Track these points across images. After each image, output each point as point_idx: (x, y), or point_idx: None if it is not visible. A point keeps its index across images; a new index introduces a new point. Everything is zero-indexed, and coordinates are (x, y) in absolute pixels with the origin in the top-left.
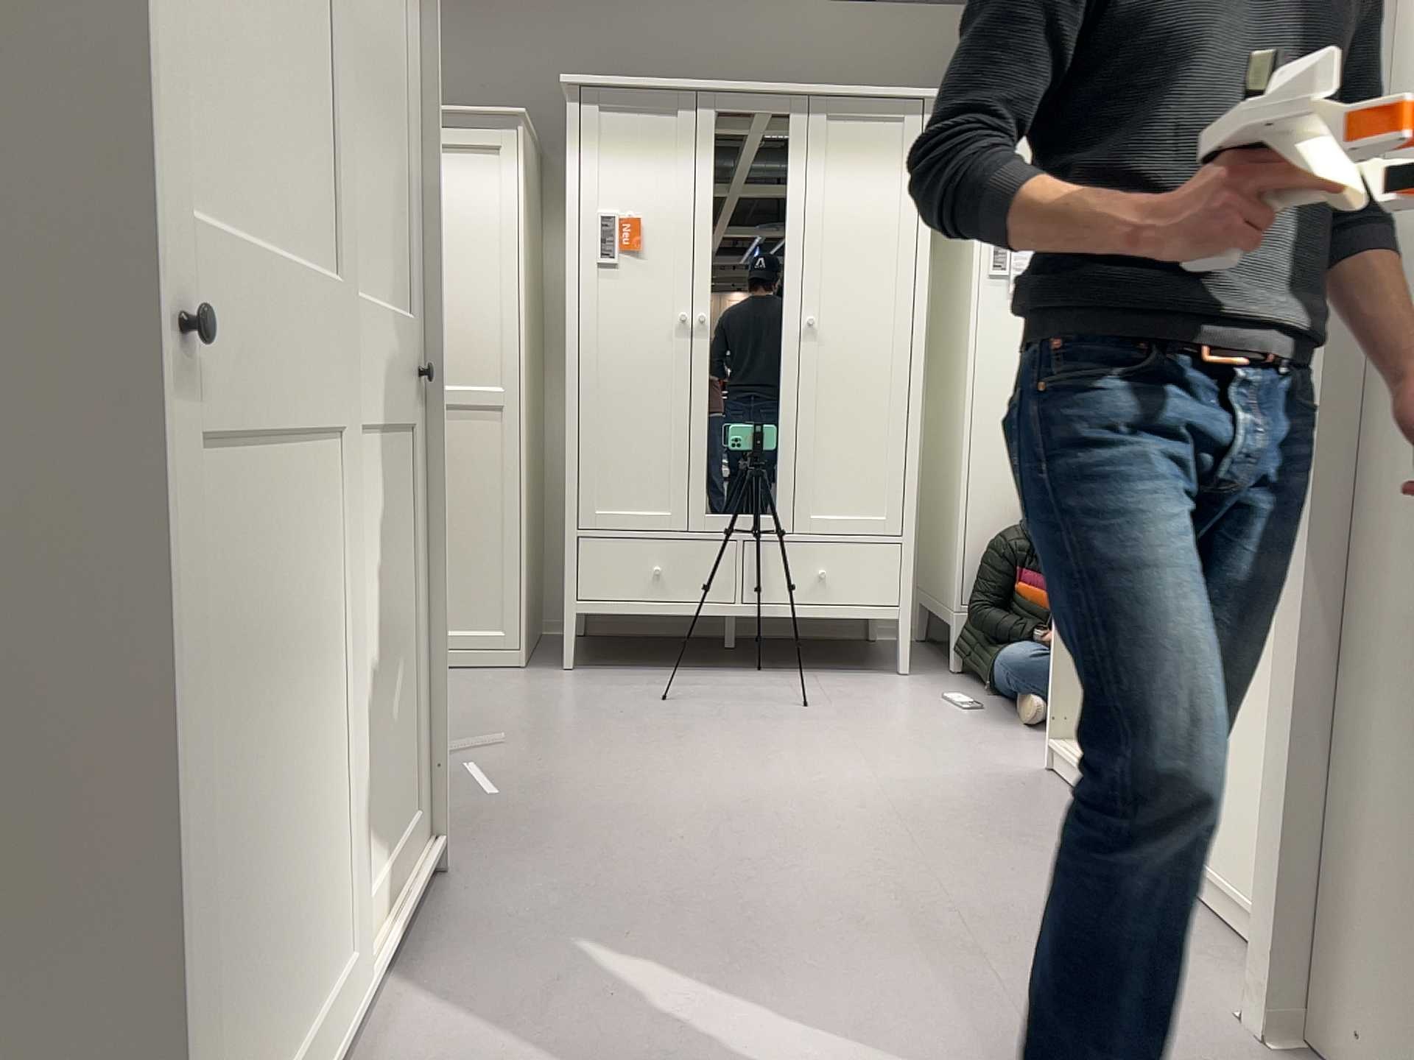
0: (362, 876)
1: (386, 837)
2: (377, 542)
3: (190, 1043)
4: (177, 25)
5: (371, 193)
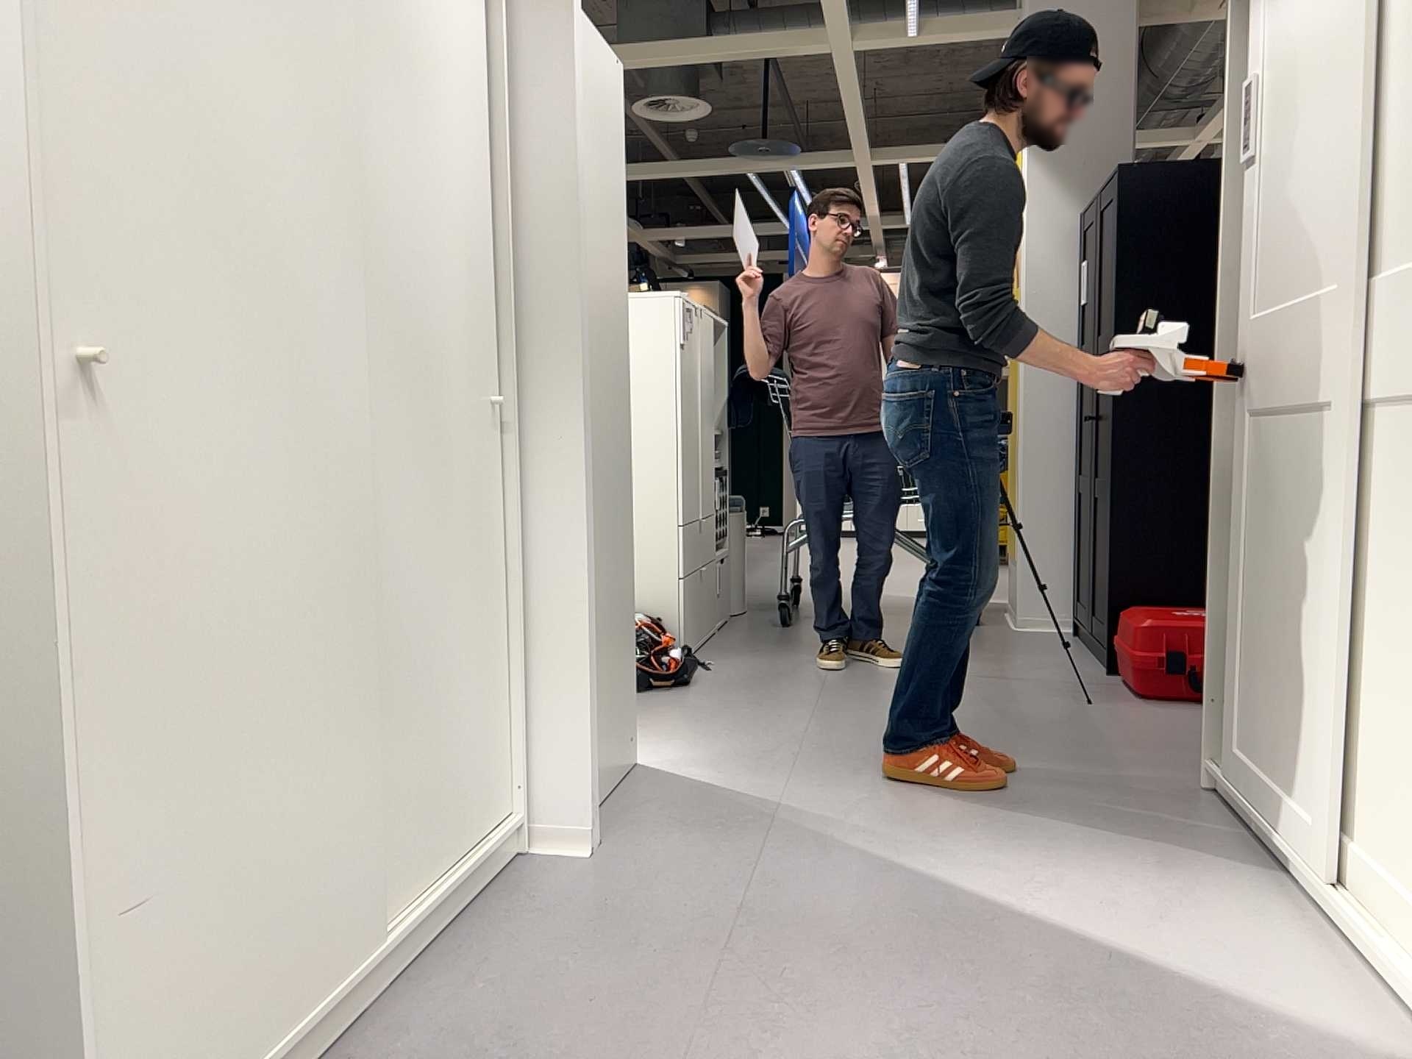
0: (1343, 811)
1: (1380, 842)
2: (1394, 519)
3: (1211, 649)
4: (1238, 244)
5: (1409, 149)
